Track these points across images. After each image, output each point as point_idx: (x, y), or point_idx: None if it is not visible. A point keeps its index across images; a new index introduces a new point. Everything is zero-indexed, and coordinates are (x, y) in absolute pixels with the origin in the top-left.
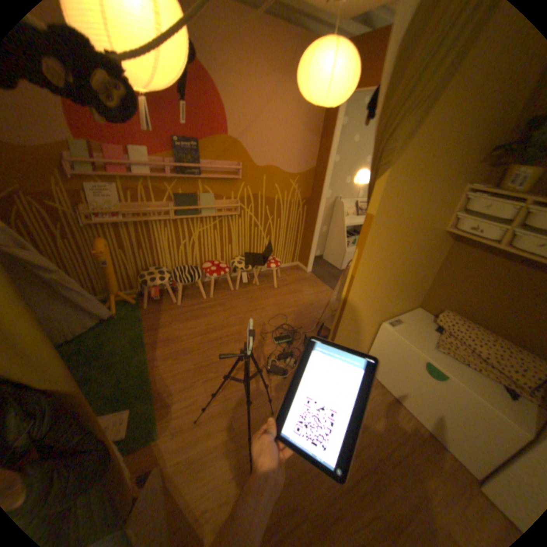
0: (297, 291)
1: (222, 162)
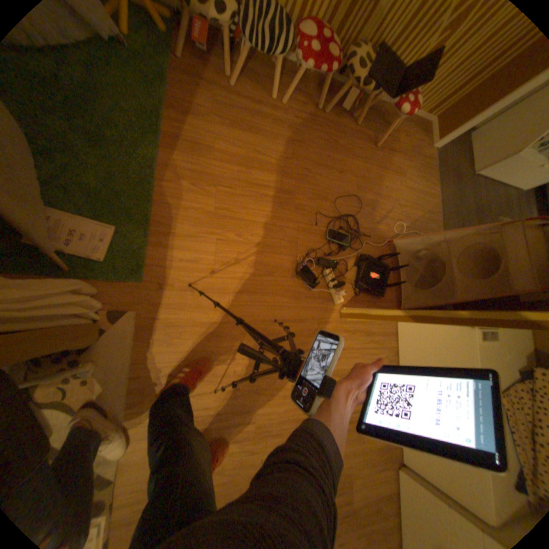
0: (401, 172)
1: None
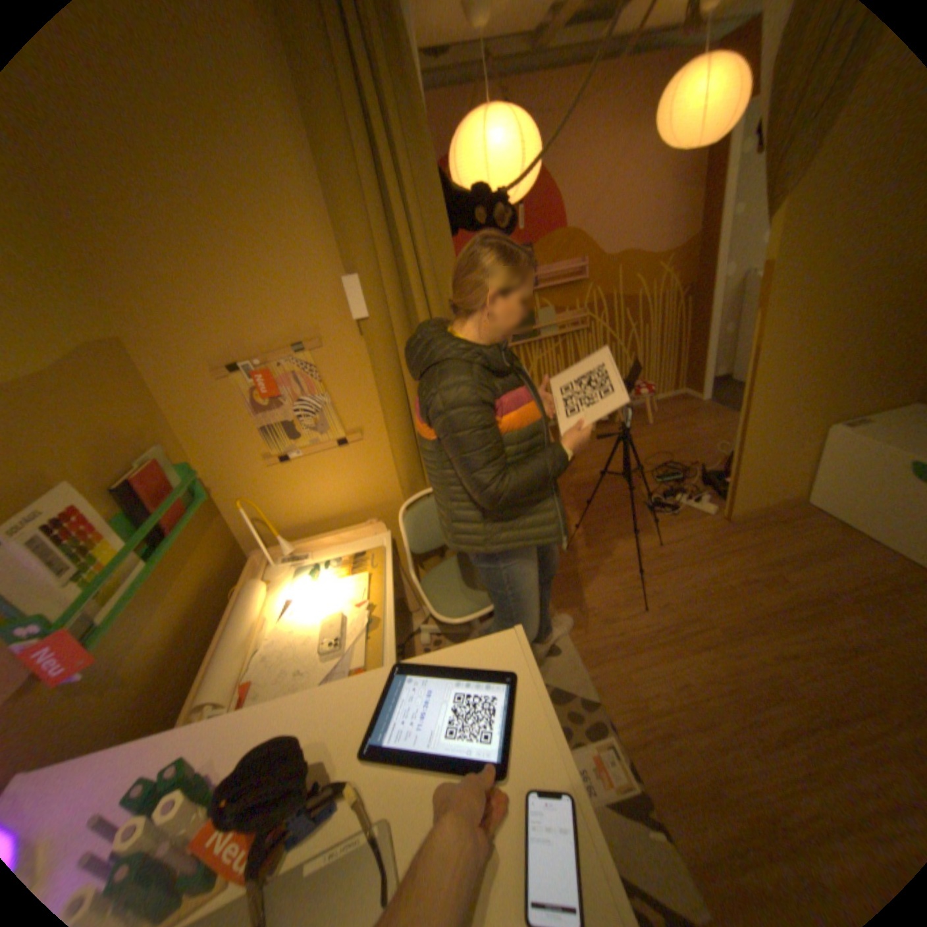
0: (687, 424)
1: (562, 263)
